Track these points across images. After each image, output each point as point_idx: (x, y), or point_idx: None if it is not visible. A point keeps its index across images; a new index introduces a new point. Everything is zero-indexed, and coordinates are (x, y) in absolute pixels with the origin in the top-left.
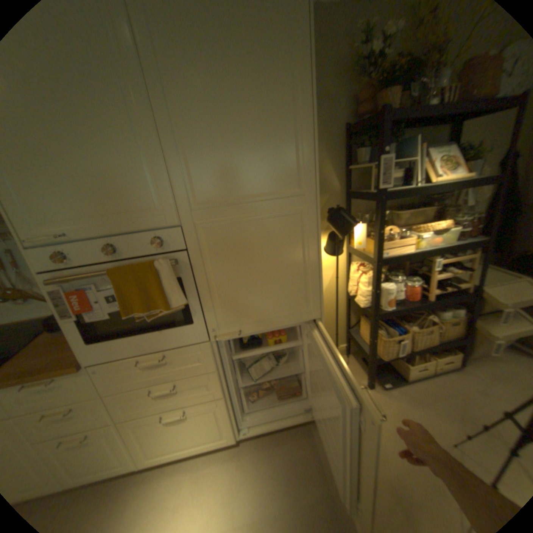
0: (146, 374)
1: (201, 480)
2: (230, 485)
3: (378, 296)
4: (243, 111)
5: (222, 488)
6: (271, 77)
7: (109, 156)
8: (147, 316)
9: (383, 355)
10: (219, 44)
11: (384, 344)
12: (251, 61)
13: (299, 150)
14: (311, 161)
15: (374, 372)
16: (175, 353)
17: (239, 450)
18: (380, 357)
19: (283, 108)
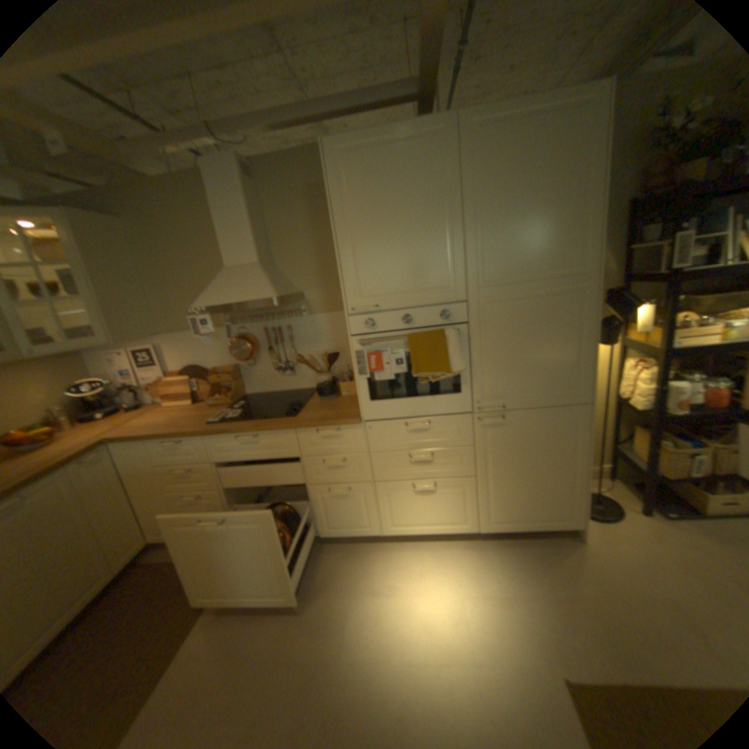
0: (412, 438)
1: (445, 559)
2: (476, 568)
3: (666, 393)
4: (537, 204)
5: (469, 569)
6: (567, 173)
7: (424, 246)
8: (430, 378)
9: (669, 472)
10: (525, 154)
11: (671, 457)
12: (550, 163)
13: (587, 233)
14: (598, 243)
15: (654, 494)
16: (441, 420)
17: (482, 544)
18: (663, 474)
19: (575, 198)
